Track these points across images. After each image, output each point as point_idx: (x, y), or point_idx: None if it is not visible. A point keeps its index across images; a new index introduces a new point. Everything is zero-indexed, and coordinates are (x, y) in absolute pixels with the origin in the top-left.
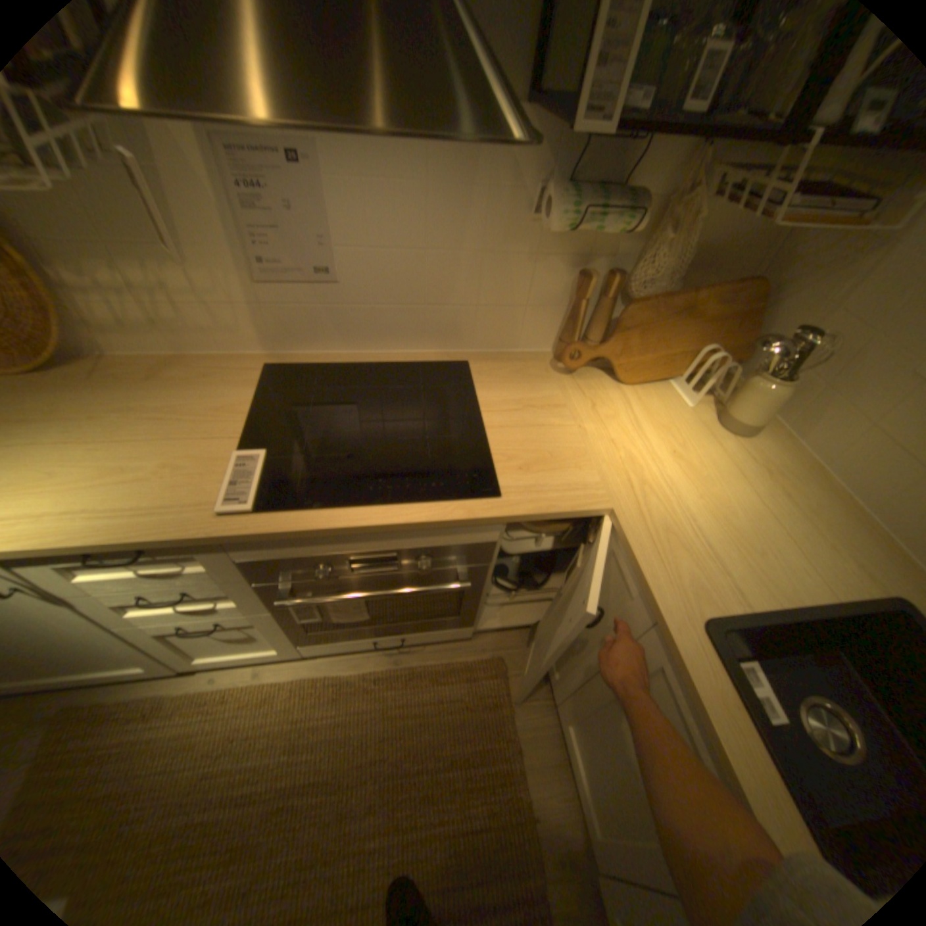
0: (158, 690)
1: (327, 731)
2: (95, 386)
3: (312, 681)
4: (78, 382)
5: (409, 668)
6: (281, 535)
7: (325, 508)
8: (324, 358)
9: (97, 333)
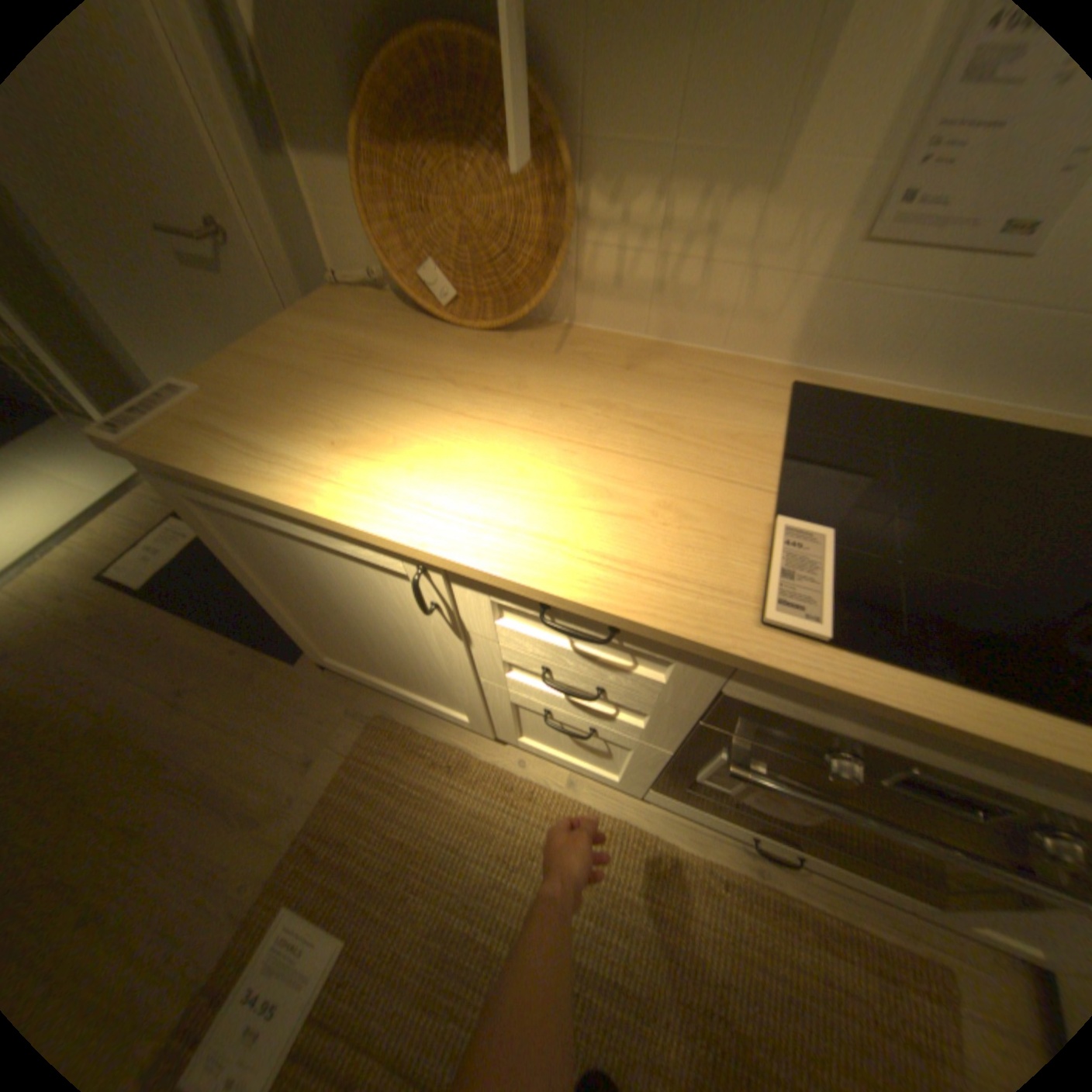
0: (468, 745)
1: (653, 922)
2: (569, 364)
3: (642, 835)
4: (549, 354)
5: (785, 895)
6: (866, 702)
7: (979, 687)
8: (885, 391)
9: (583, 293)
